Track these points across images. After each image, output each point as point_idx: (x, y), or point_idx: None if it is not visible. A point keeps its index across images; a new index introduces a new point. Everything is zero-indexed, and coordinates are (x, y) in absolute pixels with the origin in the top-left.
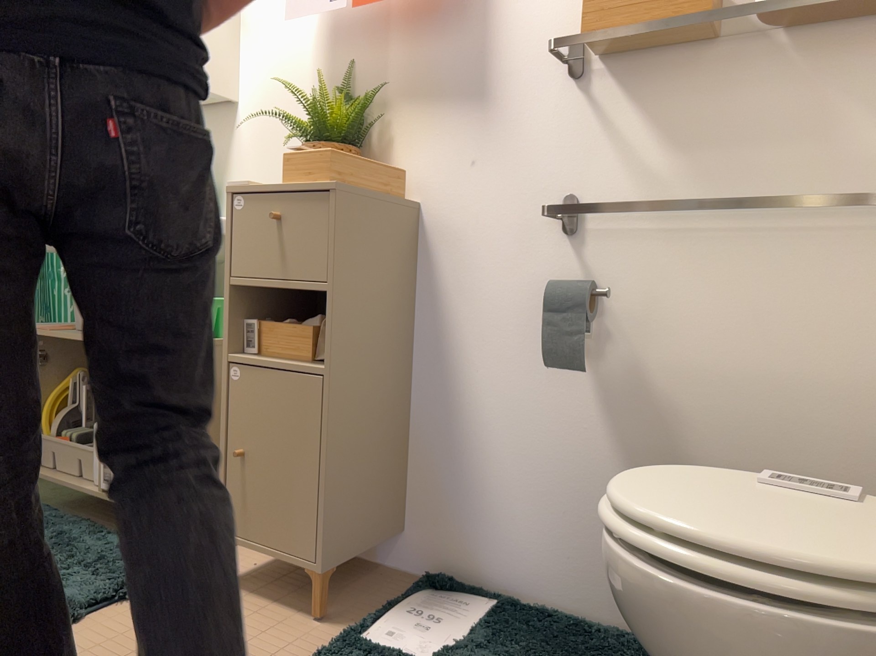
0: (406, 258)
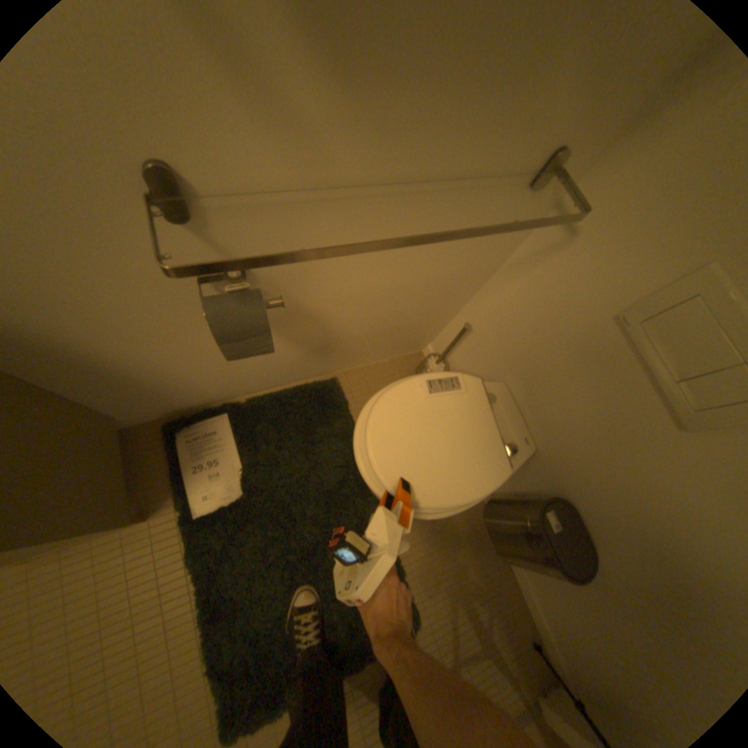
0: None
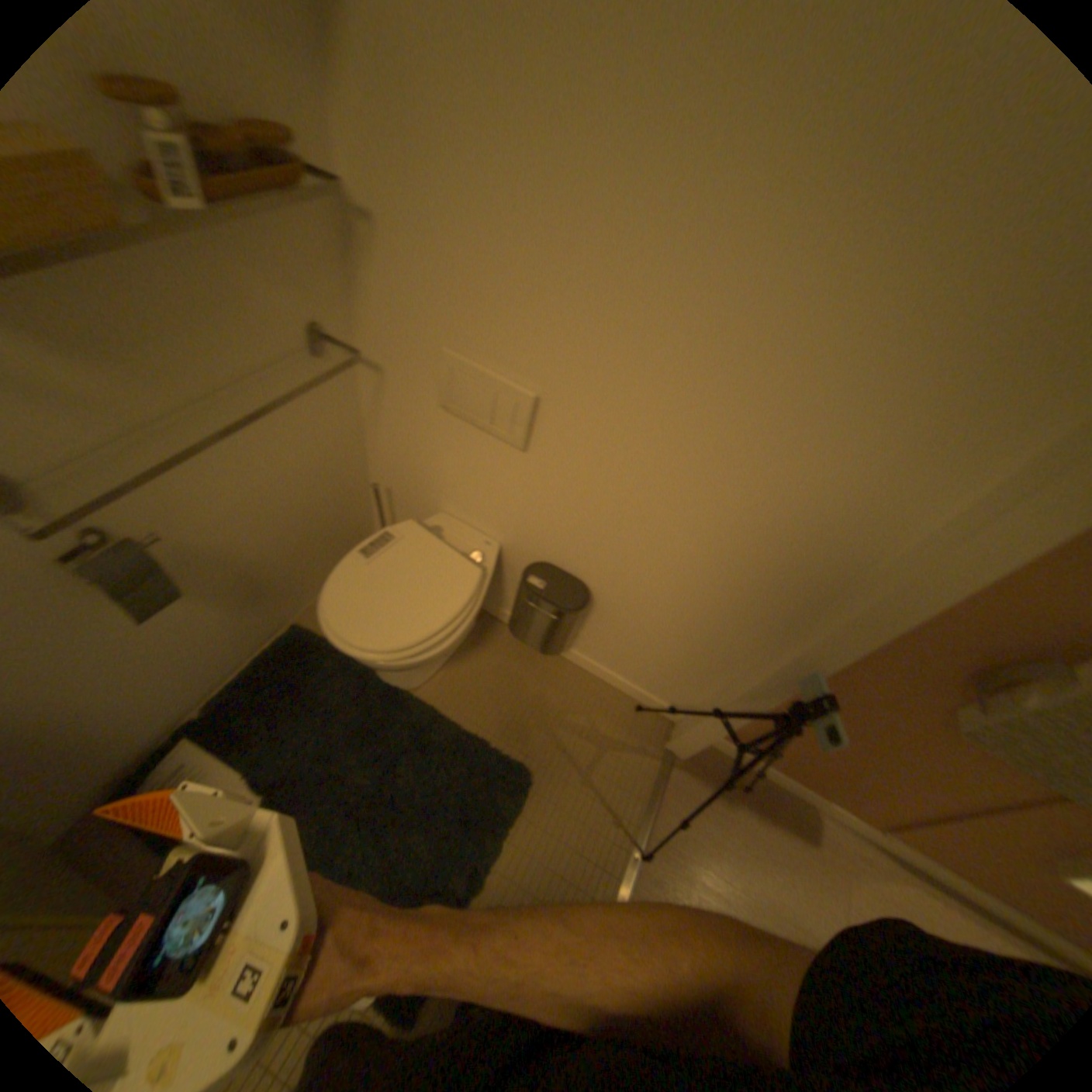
0: None
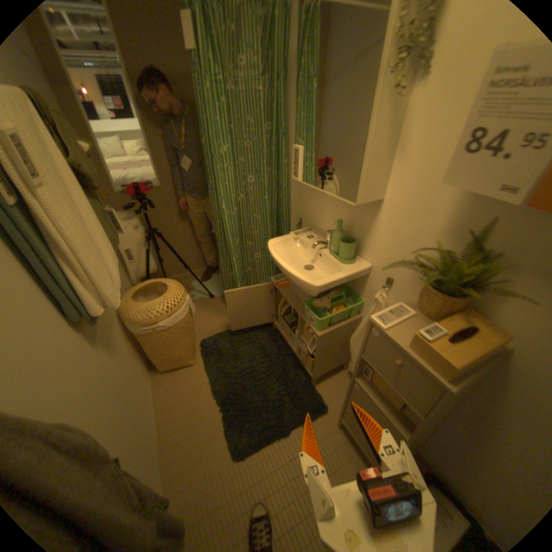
0: (487, 376)
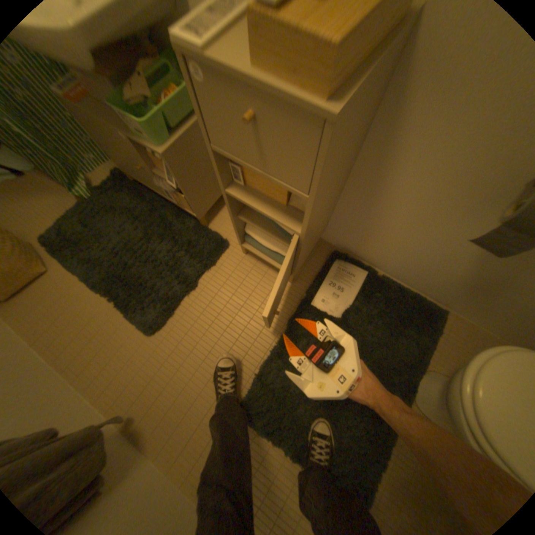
0: (380, 97)
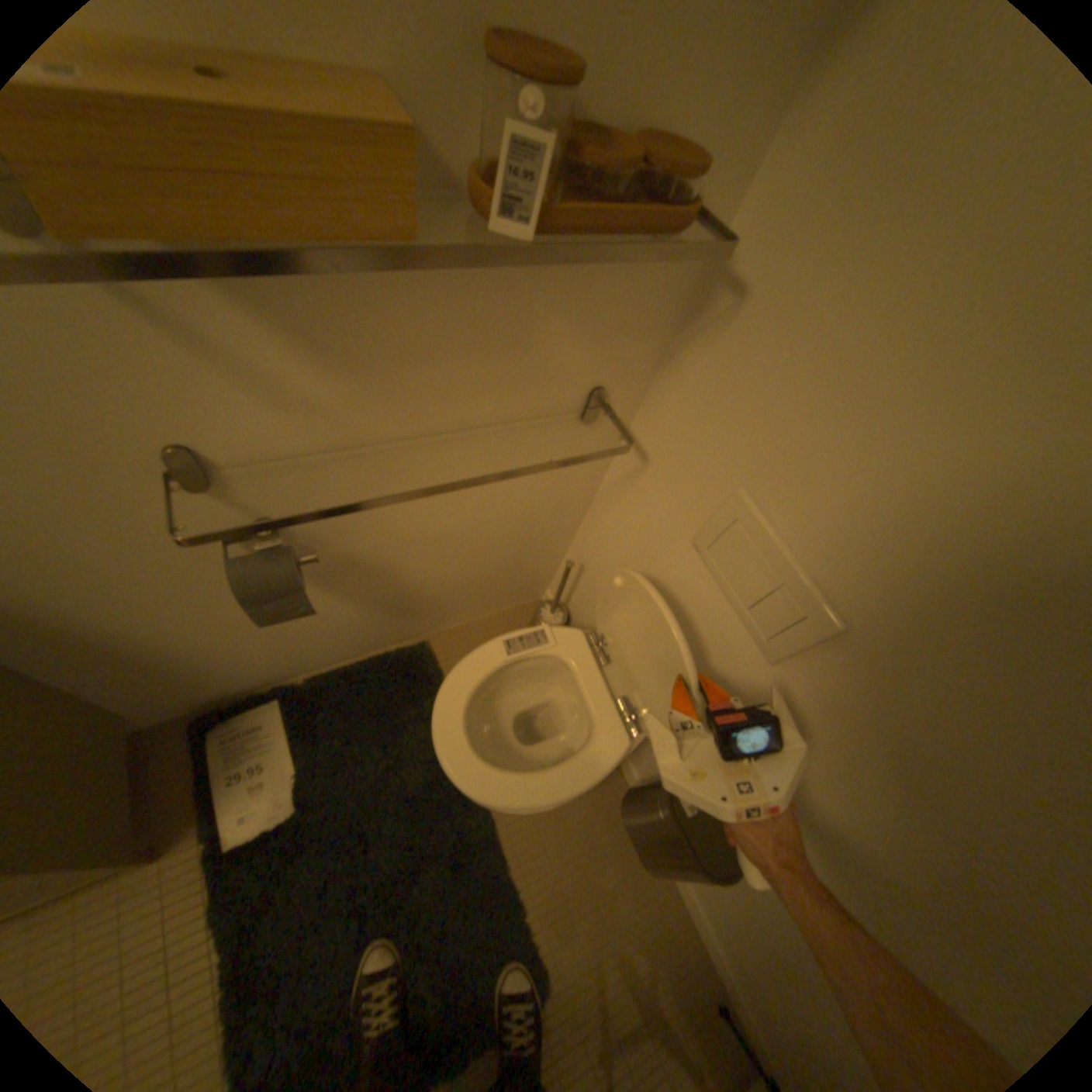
0: None
